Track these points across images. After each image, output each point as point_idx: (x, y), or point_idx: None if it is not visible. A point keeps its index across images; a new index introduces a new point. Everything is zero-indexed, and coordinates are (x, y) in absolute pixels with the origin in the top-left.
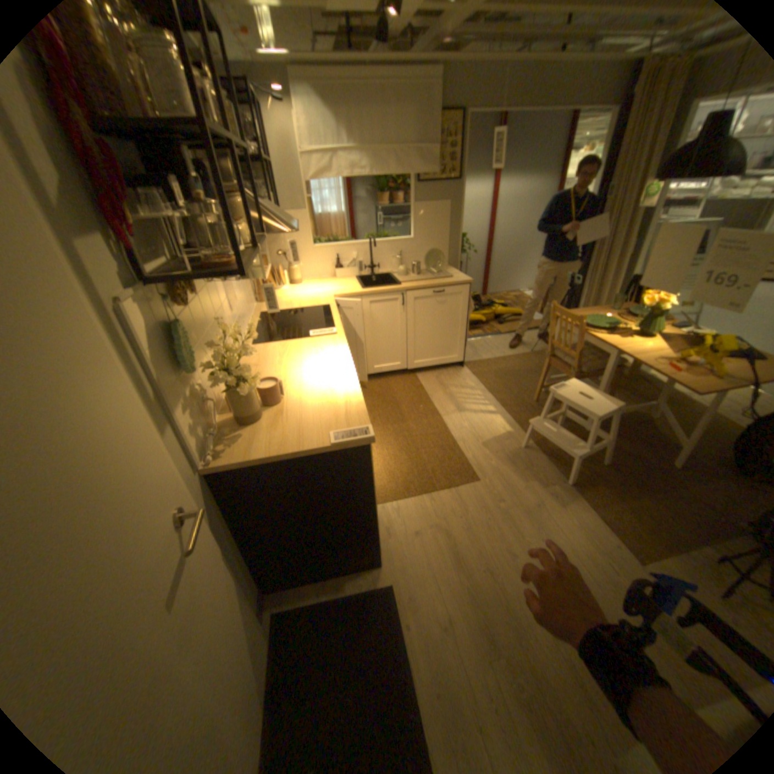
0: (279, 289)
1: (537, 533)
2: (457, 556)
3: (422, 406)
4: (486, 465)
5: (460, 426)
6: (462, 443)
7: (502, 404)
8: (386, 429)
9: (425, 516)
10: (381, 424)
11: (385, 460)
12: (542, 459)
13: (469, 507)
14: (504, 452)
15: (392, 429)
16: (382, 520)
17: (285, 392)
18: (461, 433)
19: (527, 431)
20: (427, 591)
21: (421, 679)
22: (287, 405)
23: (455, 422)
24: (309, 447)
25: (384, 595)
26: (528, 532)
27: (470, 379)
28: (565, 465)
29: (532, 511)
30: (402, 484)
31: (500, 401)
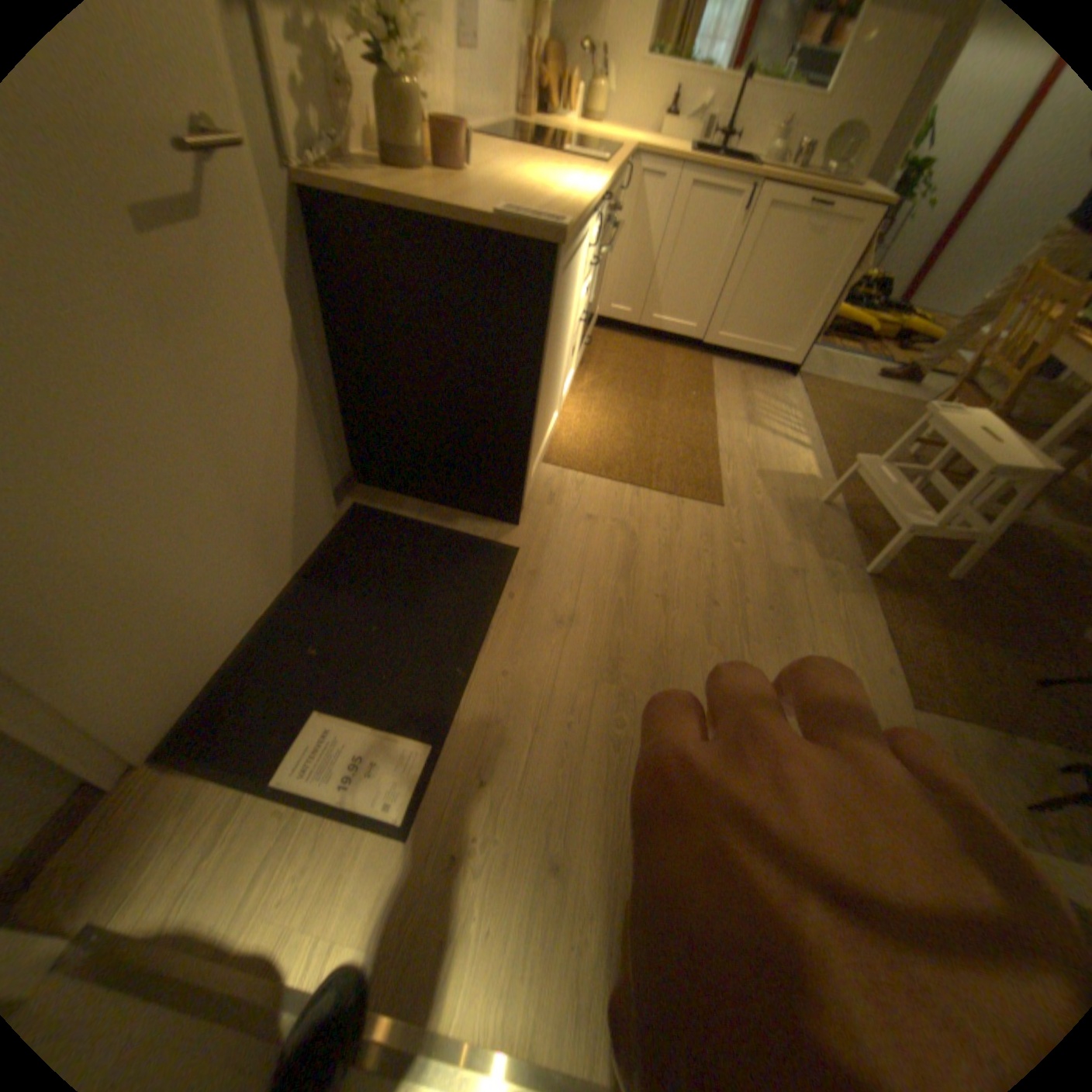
0: (561, 114)
1: (768, 596)
2: (628, 563)
3: (695, 393)
4: (746, 494)
5: (737, 438)
6: (726, 456)
7: (826, 441)
8: (623, 396)
9: (613, 505)
10: (620, 388)
11: (598, 427)
12: (842, 526)
13: (684, 524)
14: (786, 493)
15: (632, 400)
16: (549, 481)
17: (476, 167)
18: (733, 445)
19: (843, 486)
20: (561, 575)
21: (494, 647)
22: (466, 174)
23: (733, 430)
24: (459, 204)
25: (502, 551)
26: (754, 589)
27: (794, 394)
28: (878, 548)
29: (779, 571)
30: (605, 460)
31: (826, 436)
